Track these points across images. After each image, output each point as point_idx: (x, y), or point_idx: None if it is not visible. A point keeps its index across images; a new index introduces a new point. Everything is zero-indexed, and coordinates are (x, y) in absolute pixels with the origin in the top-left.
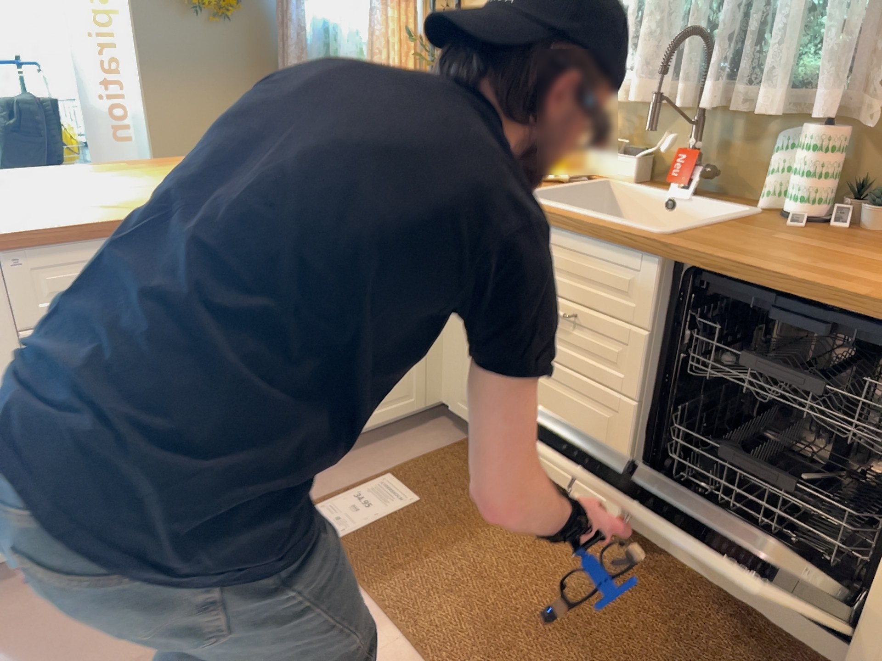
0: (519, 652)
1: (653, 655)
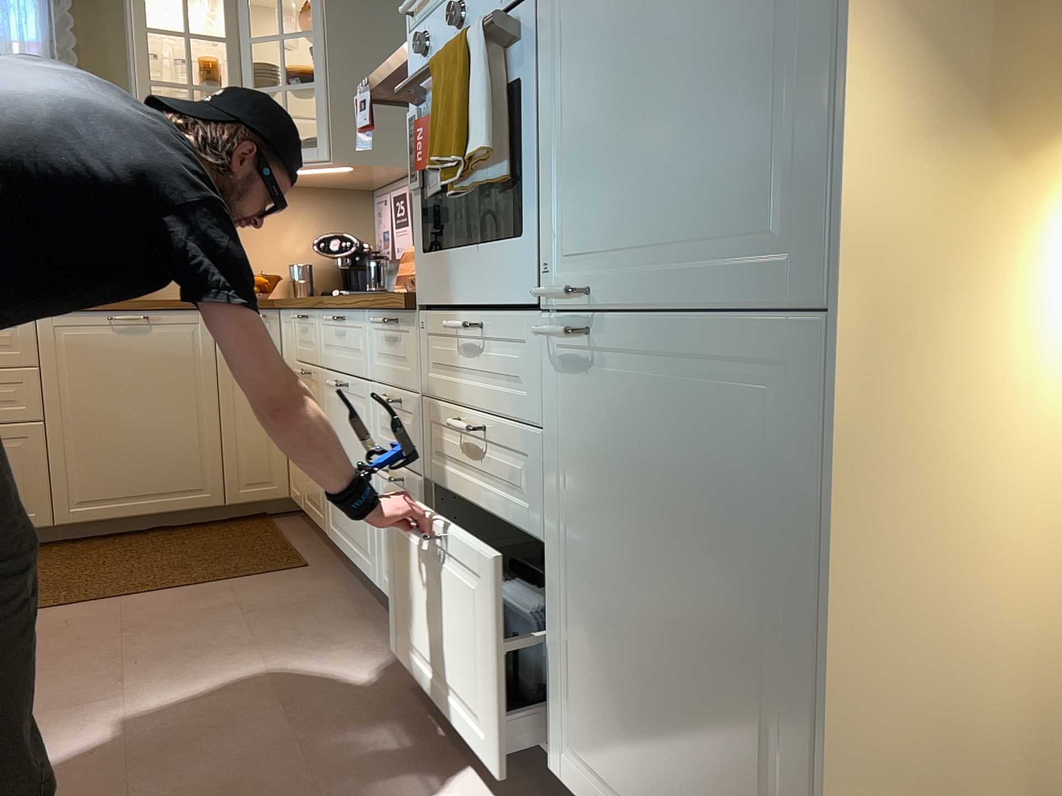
0: (79, 584)
1: (143, 553)
